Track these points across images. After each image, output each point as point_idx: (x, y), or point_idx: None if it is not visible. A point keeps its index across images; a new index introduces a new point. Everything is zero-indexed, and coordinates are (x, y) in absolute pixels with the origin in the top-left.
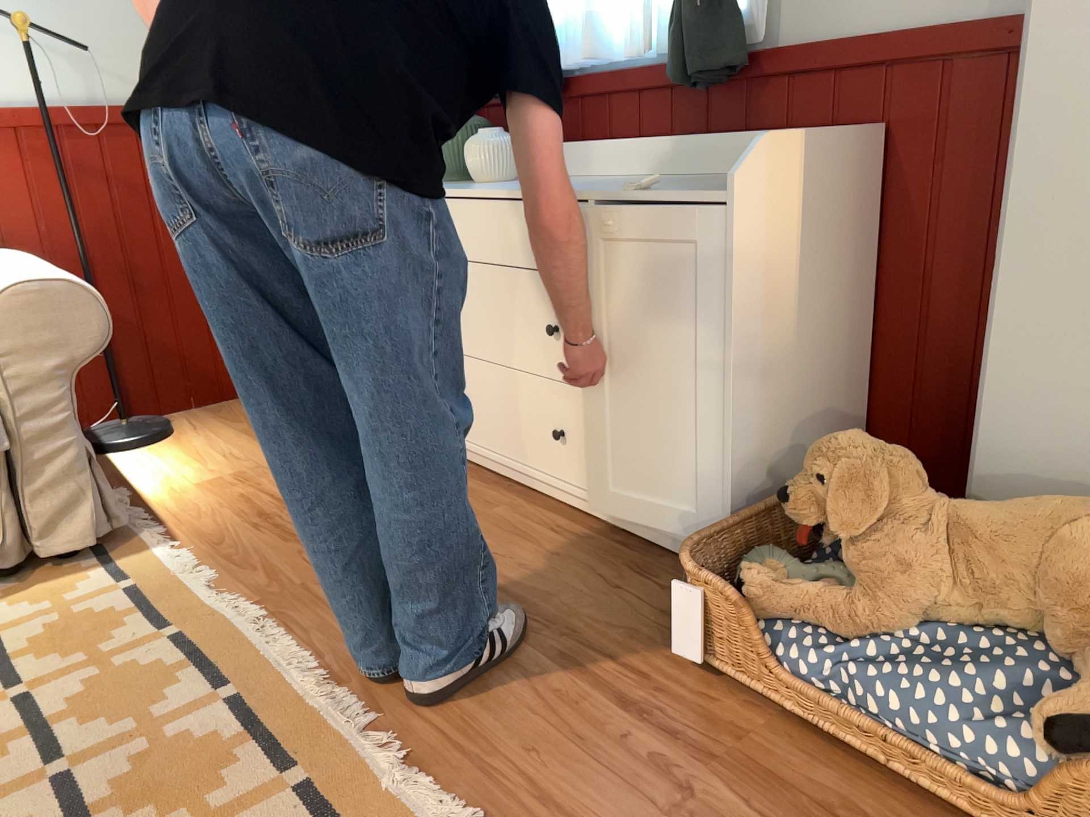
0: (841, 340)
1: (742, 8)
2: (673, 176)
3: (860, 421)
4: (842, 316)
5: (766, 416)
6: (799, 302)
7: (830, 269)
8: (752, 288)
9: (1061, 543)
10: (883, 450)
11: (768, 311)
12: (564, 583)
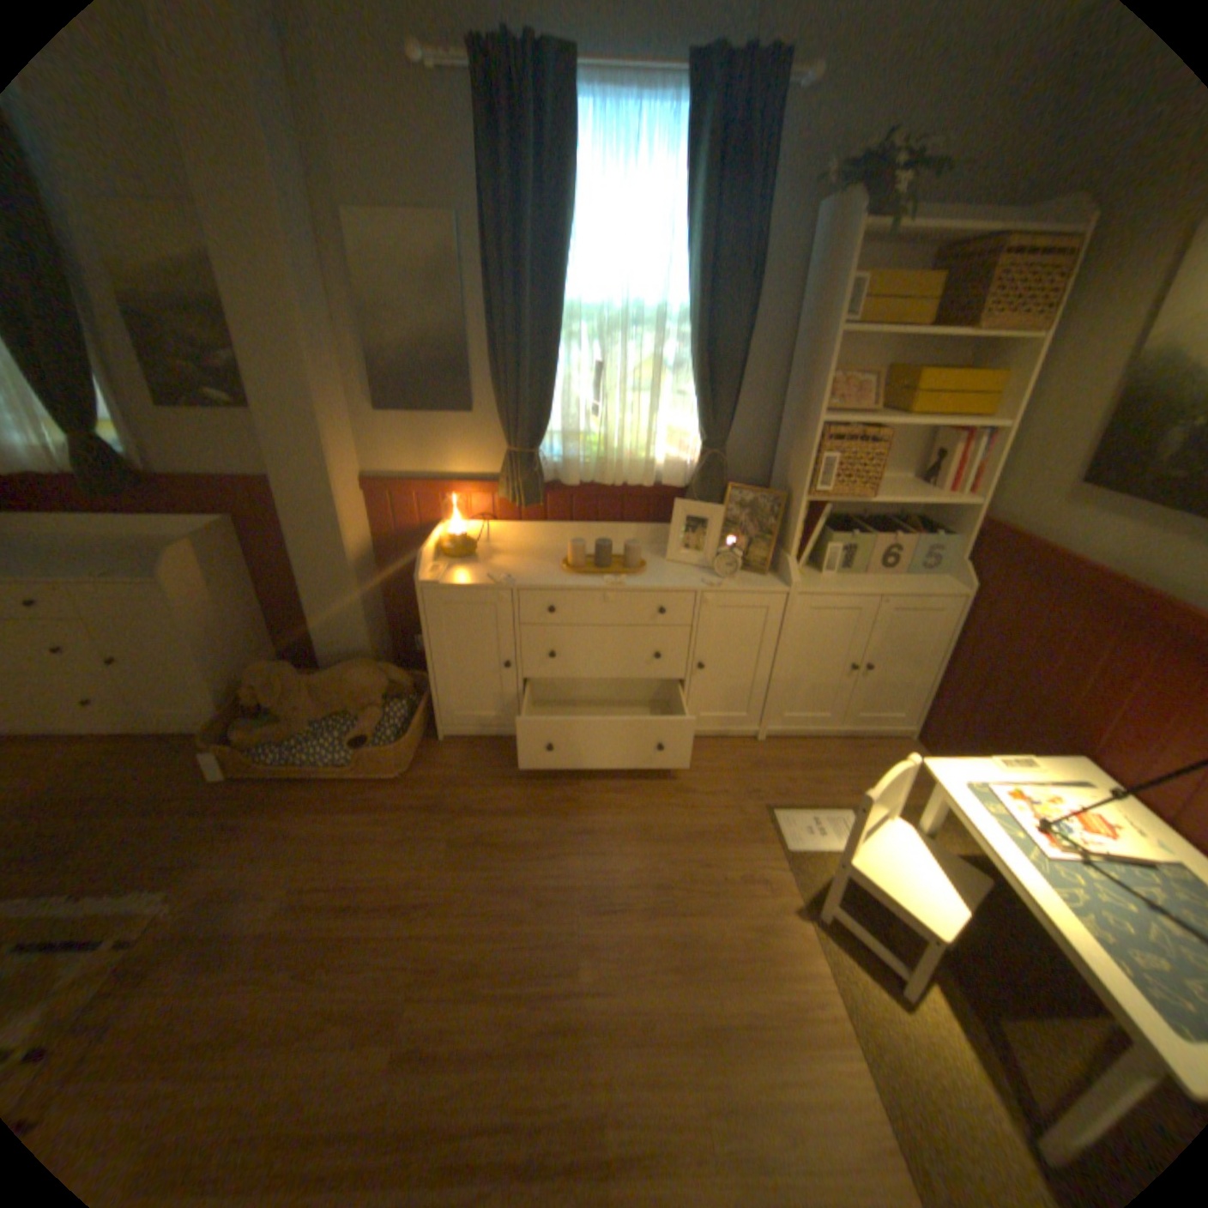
0: (244, 613)
1: (123, 453)
2: (107, 537)
3: (268, 640)
4: (241, 603)
5: (217, 663)
6: (216, 609)
7: (227, 587)
8: (188, 615)
9: (343, 683)
10: (274, 668)
11: (200, 620)
12: (128, 780)
